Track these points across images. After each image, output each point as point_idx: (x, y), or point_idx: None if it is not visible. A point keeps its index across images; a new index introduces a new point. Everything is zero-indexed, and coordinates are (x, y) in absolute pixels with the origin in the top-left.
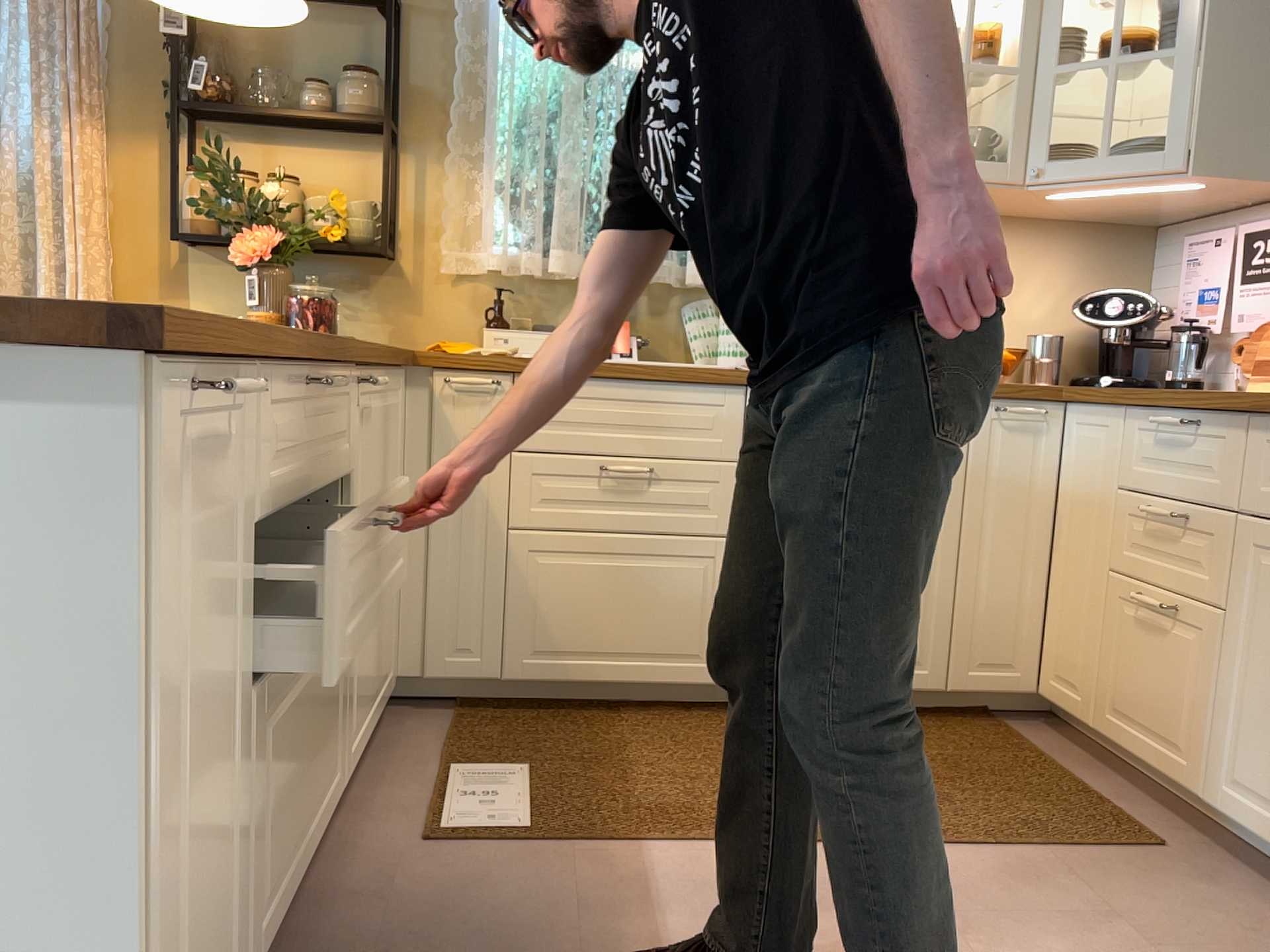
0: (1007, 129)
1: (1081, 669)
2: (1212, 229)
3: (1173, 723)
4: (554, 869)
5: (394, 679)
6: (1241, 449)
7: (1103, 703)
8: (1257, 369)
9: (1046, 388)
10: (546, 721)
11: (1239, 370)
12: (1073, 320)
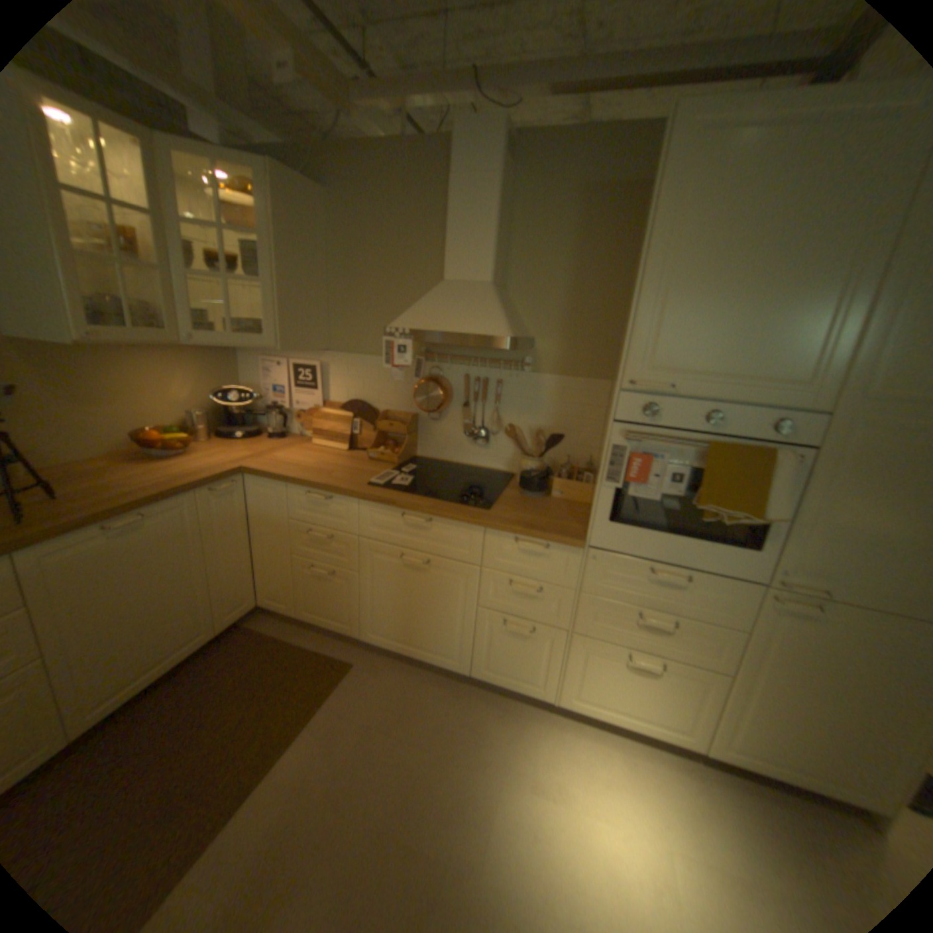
0: (150, 300)
1: (281, 595)
2: (268, 352)
3: (338, 613)
4: None
5: None
6: (354, 510)
7: (298, 608)
8: (312, 432)
9: (230, 470)
10: None
11: (296, 423)
12: (202, 397)
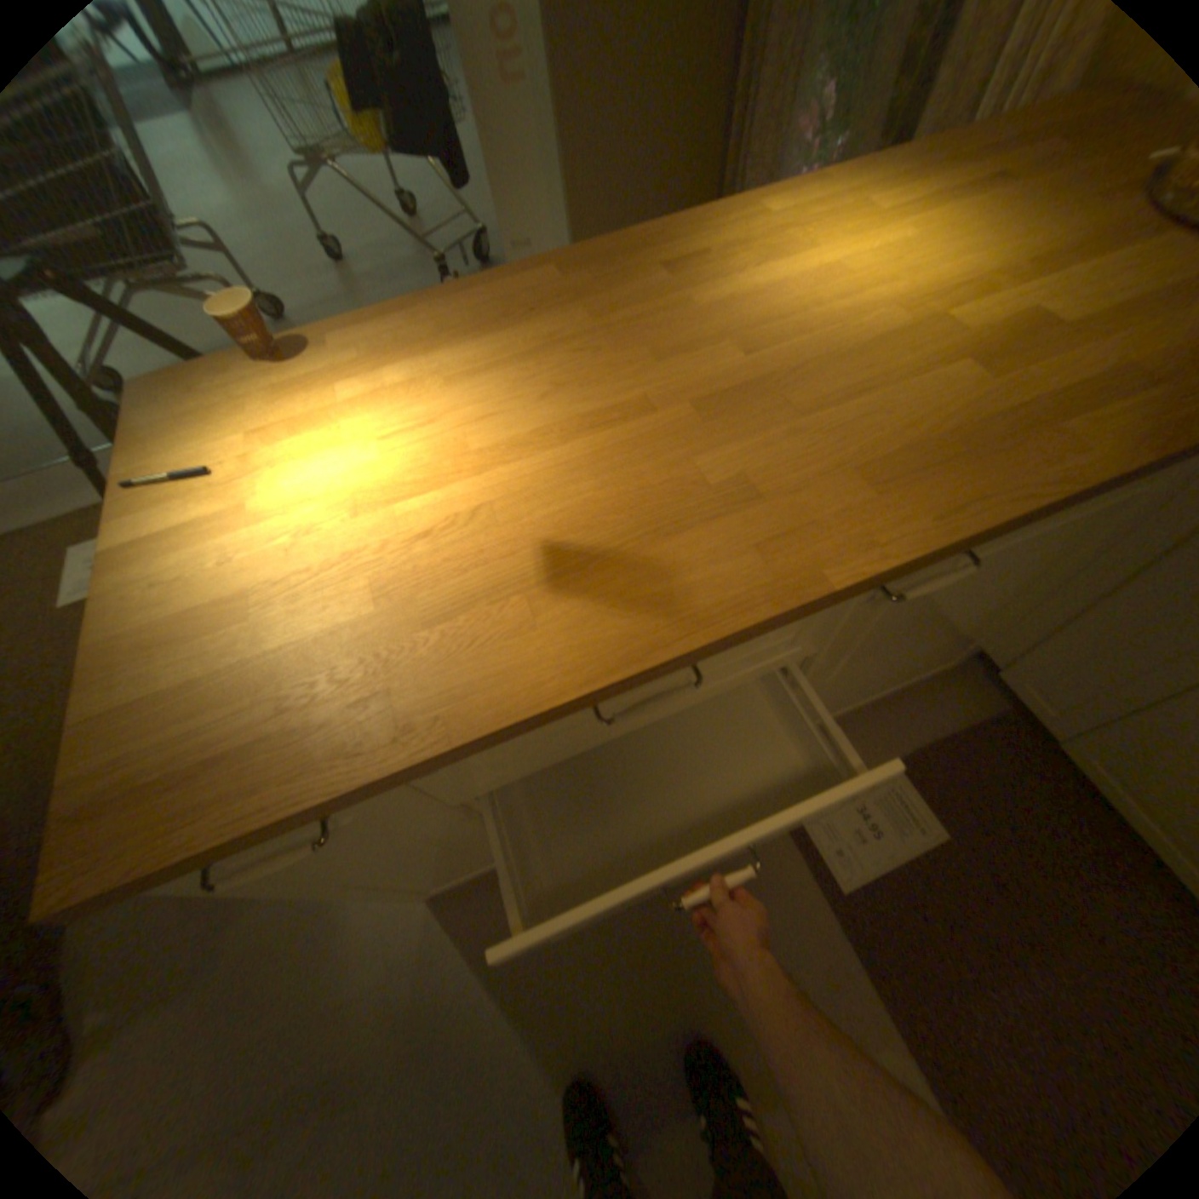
0: None
1: None
2: None
3: None
4: (809, 947)
5: (976, 655)
6: None
7: None
8: None
9: None
10: (1066, 810)
11: None
12: None
